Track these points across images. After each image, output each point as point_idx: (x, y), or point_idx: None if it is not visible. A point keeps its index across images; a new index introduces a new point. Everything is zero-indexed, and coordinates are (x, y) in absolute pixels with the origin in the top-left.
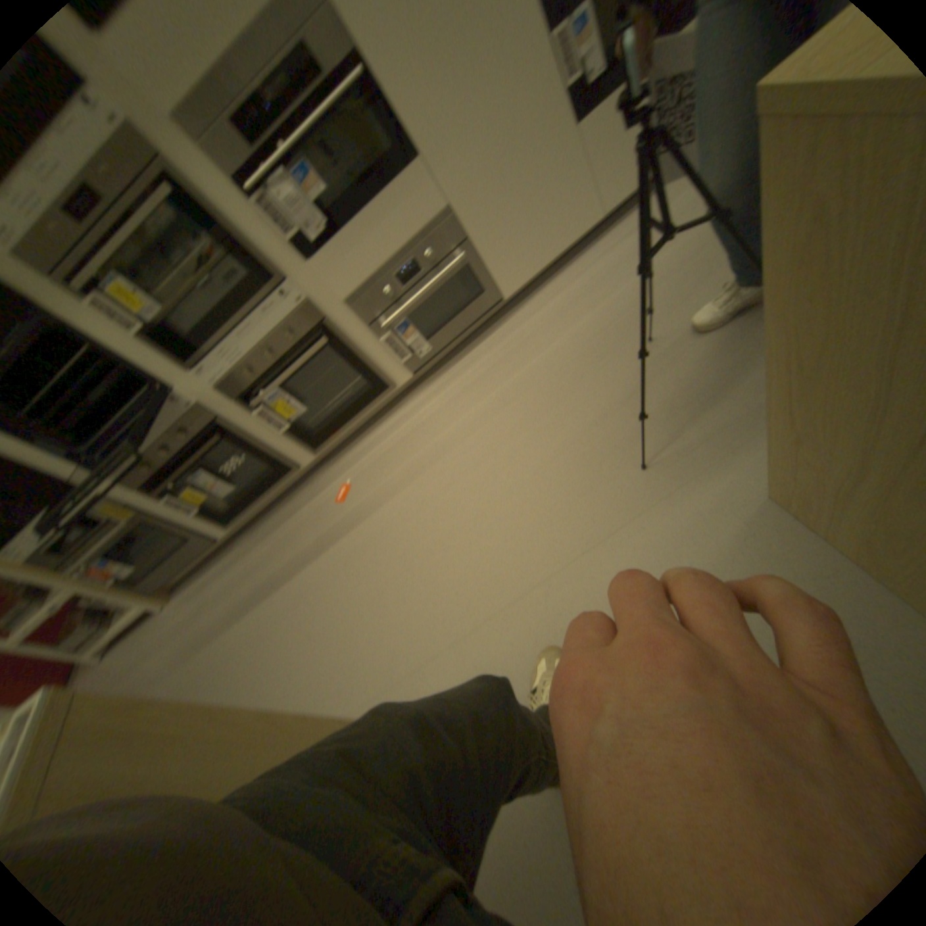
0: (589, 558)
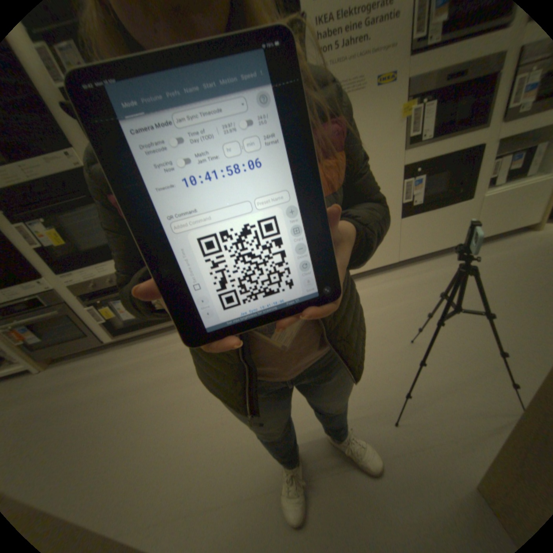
0: (347, 479)
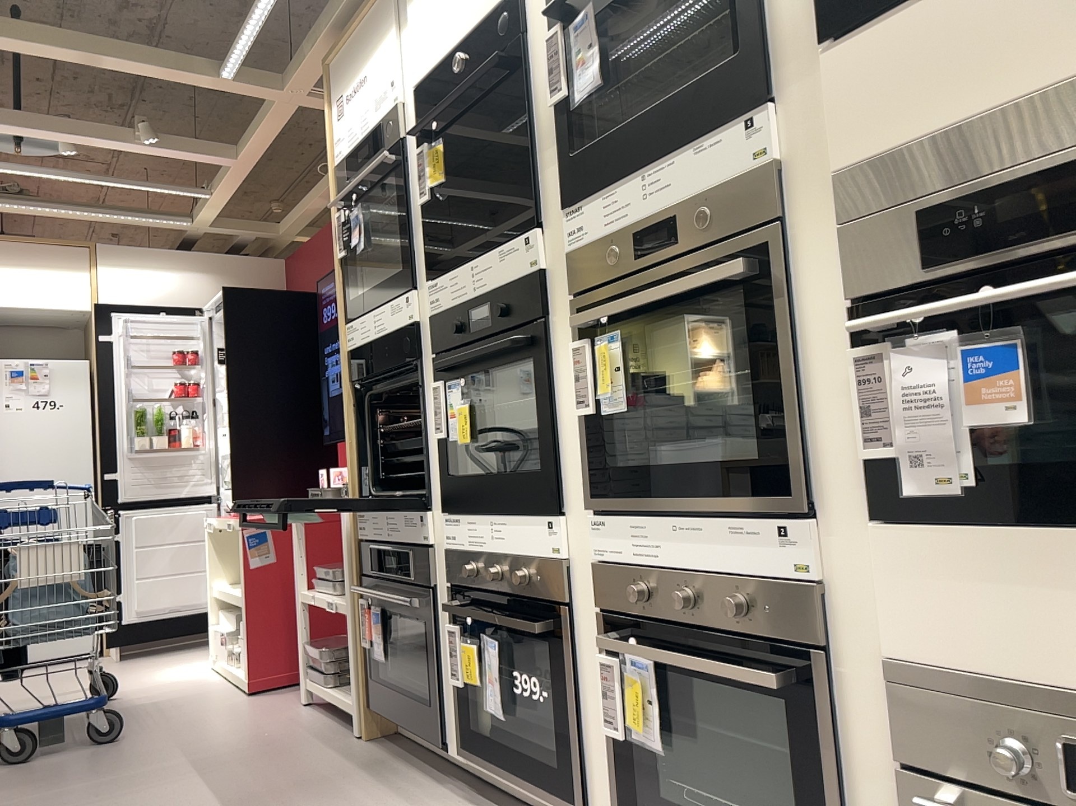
0: None
